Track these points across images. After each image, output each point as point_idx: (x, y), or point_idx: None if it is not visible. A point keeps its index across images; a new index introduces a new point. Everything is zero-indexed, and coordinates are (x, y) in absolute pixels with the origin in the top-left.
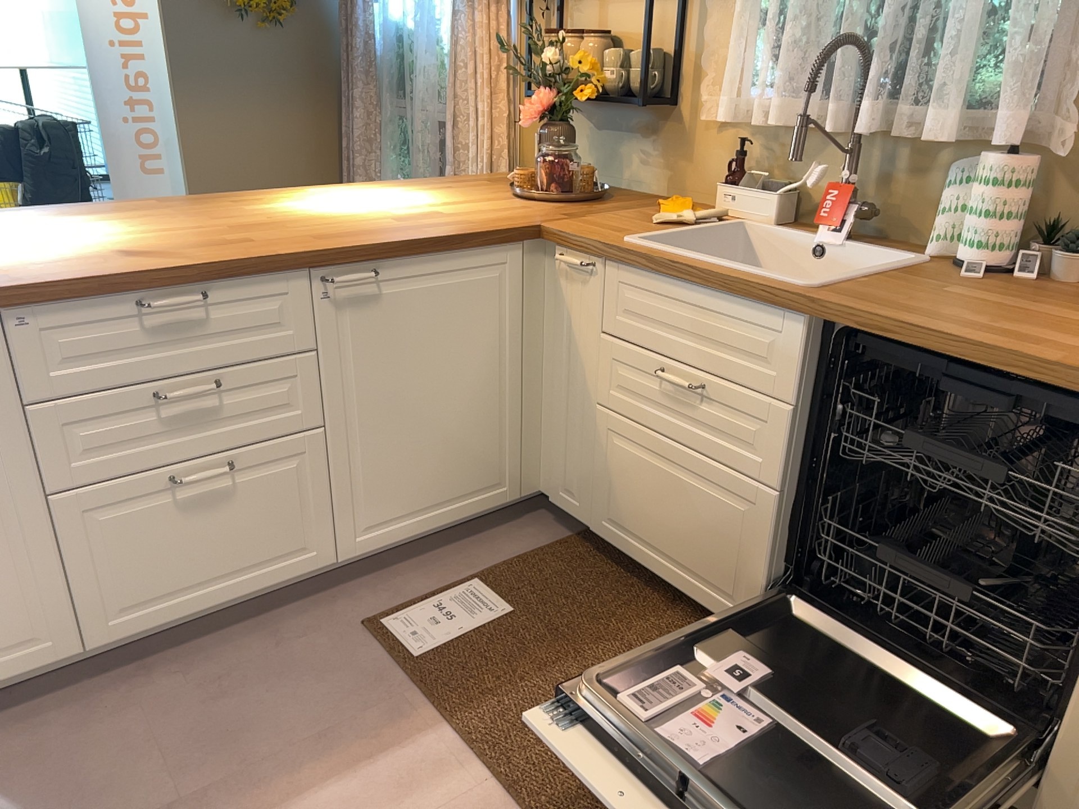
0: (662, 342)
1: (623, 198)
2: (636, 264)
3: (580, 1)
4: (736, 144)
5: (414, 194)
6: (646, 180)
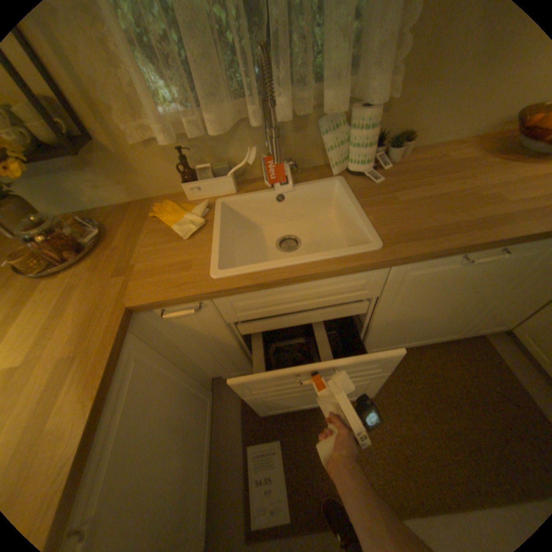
0: (281, 310)
1: (109, 219)
2: (248, 290)
3: None
4: (166, 148)
5: None
6: (106, 196)
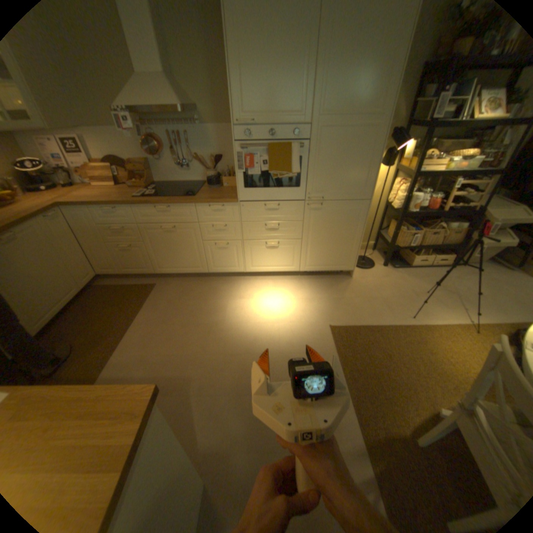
0: None
1: None
2: None
3: None
4: None
5: None
6: None
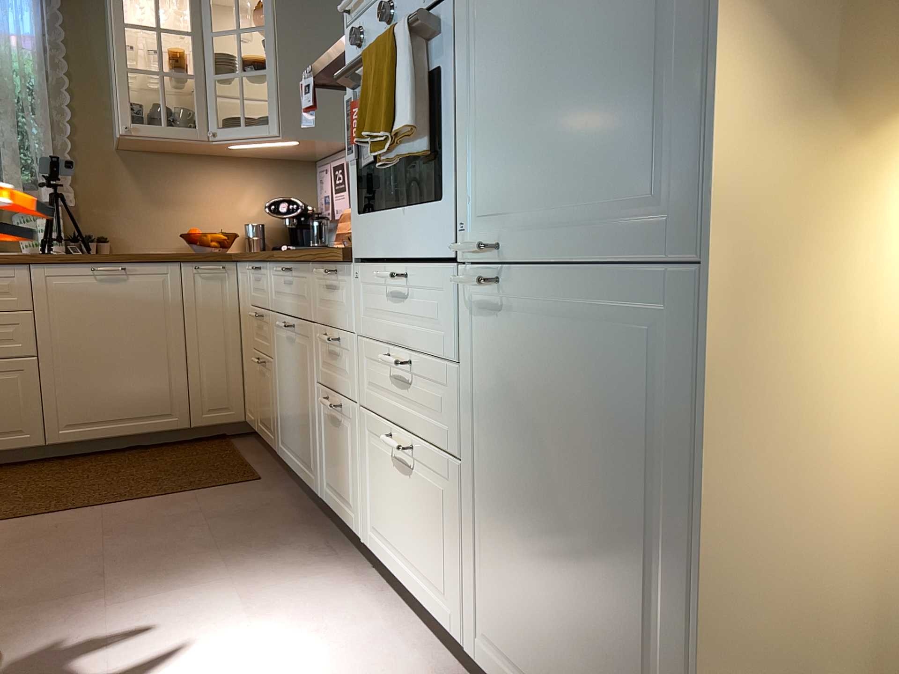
0: None
1: None
2: None
3: None
4: None
5: None
6: None
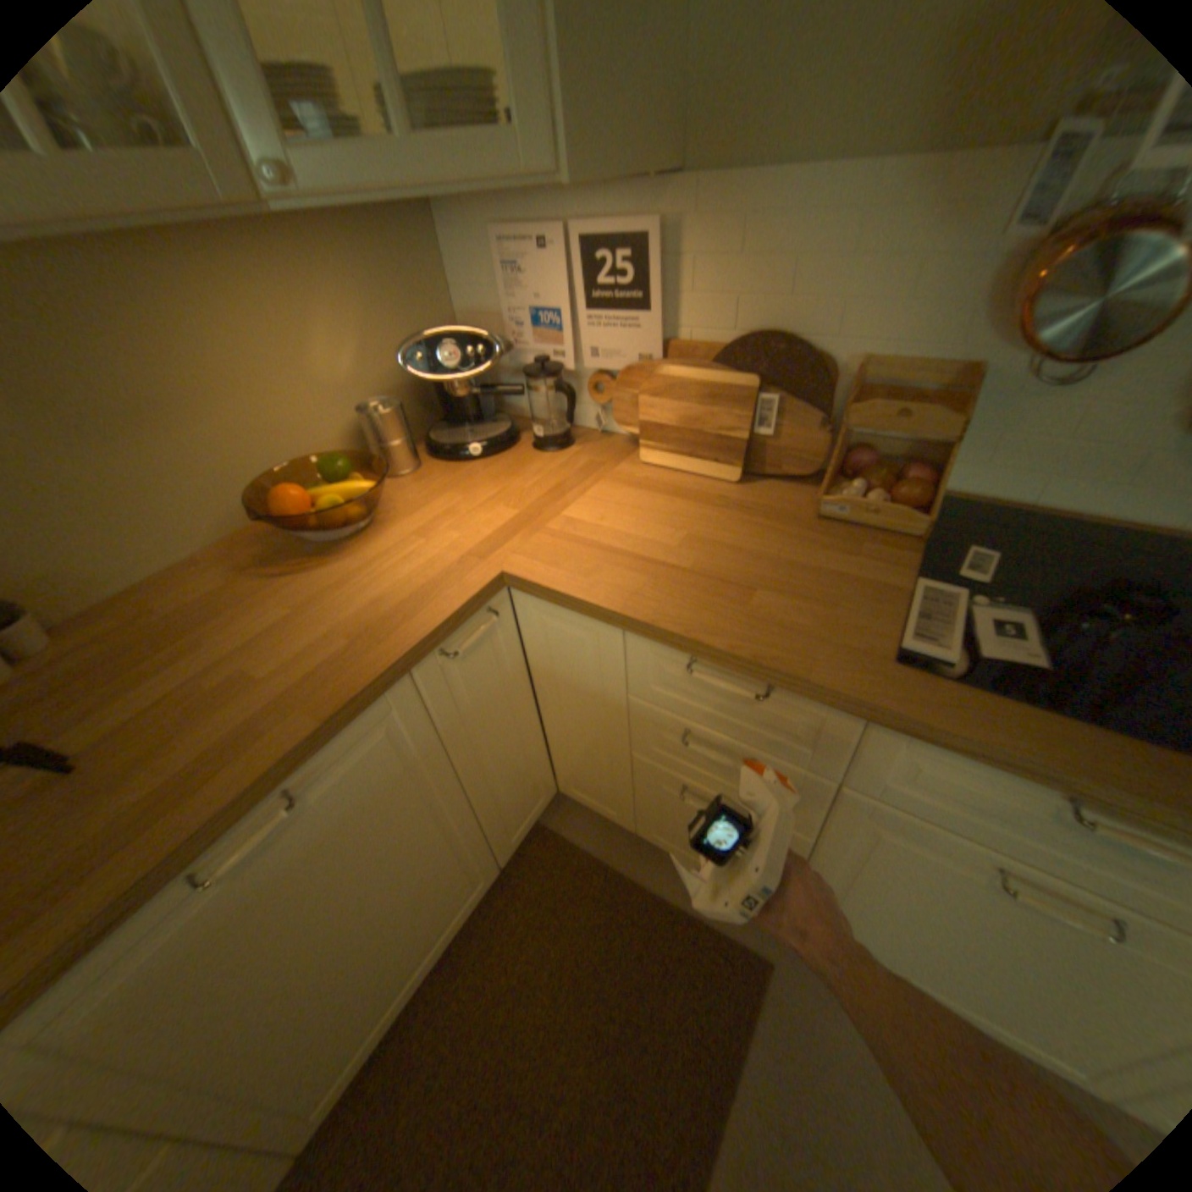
0: None
1: None
2: None
3: None
4: None
5: None
6: None
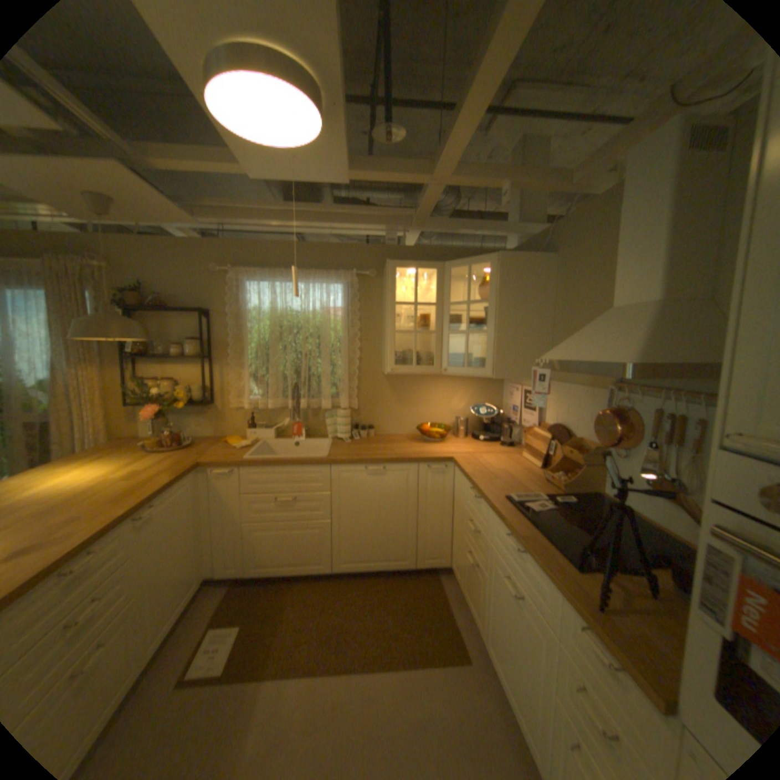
0: (273, 489)
1: (198, 440)
2: (258, 465)
3: (148, 364)
4: (246, 413)
5: (91, 465)
6: (202, 431)
